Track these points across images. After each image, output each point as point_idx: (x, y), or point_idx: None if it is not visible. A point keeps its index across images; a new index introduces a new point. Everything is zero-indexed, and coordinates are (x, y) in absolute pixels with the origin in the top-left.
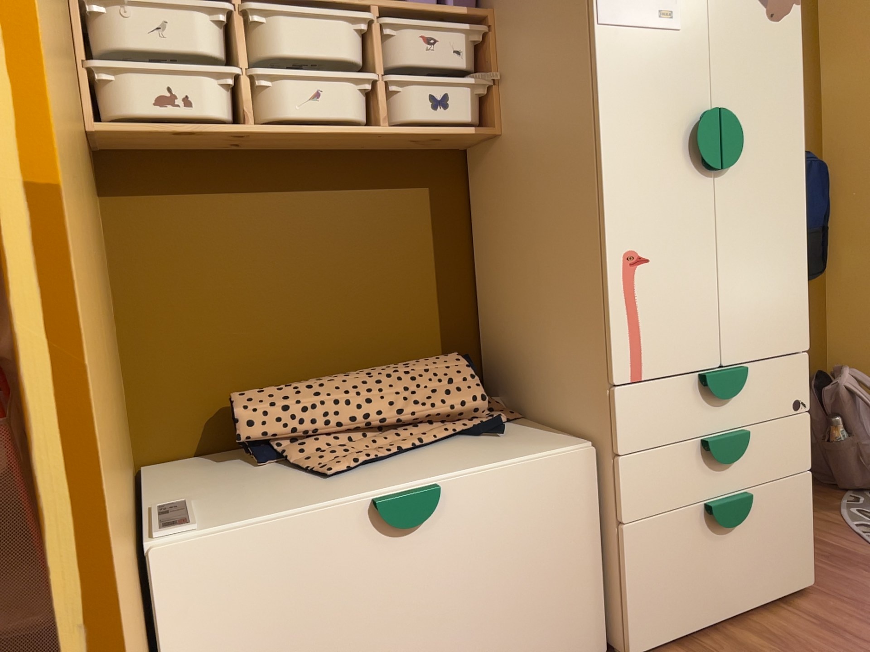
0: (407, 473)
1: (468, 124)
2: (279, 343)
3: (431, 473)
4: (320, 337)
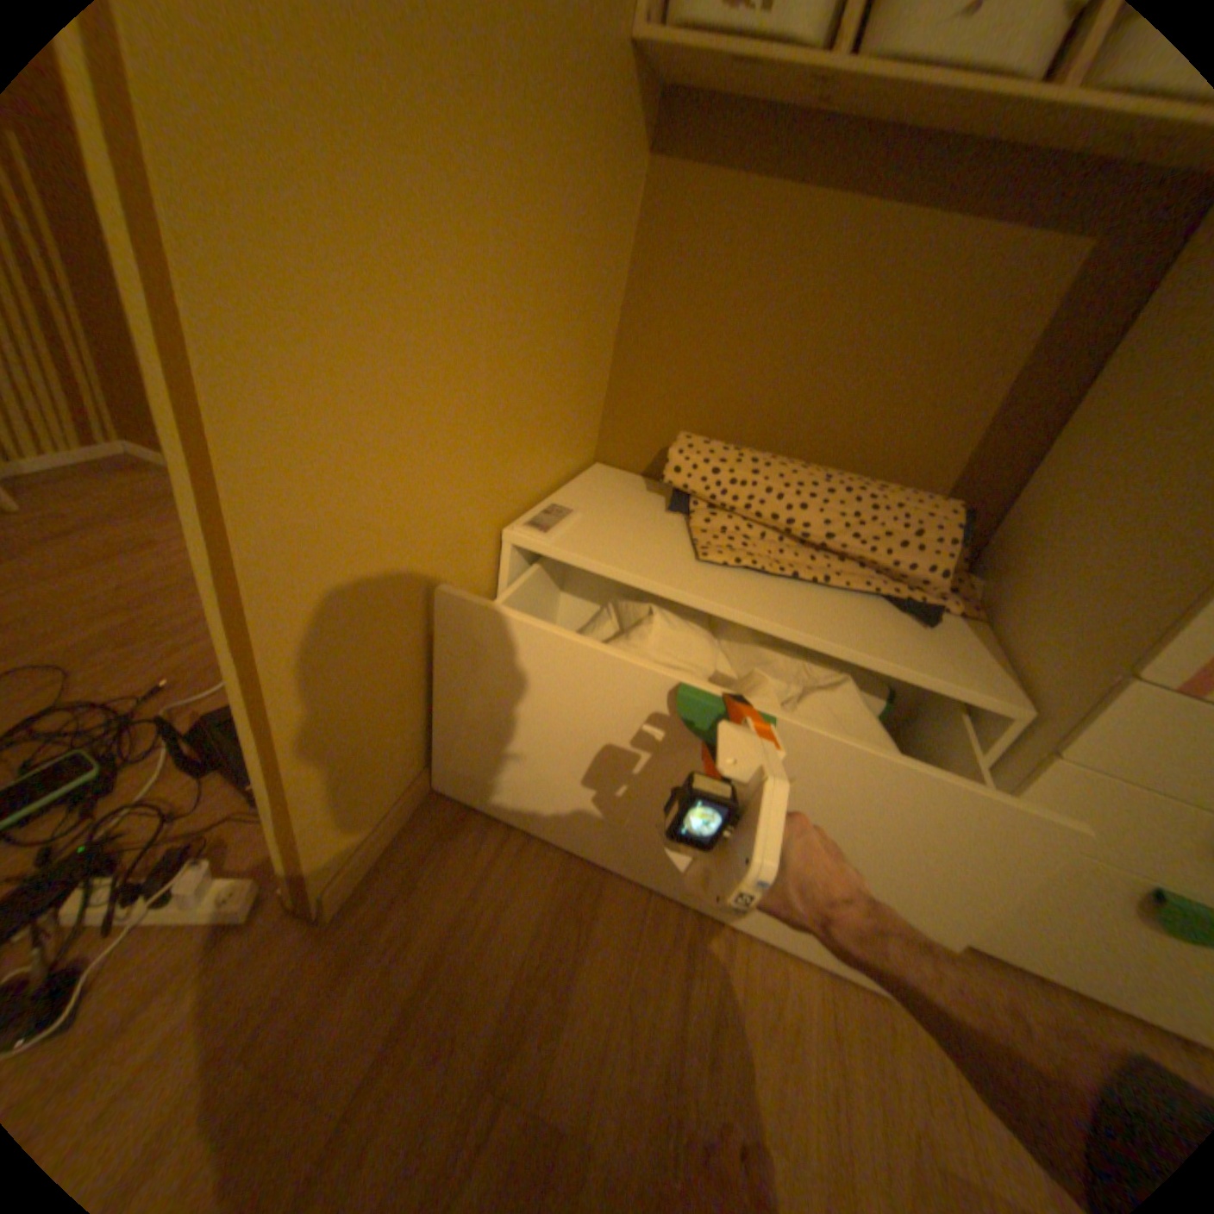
0: (773, 602)
1: None
2: (760, 399)
3: (794, 618)
4: (807, 412)
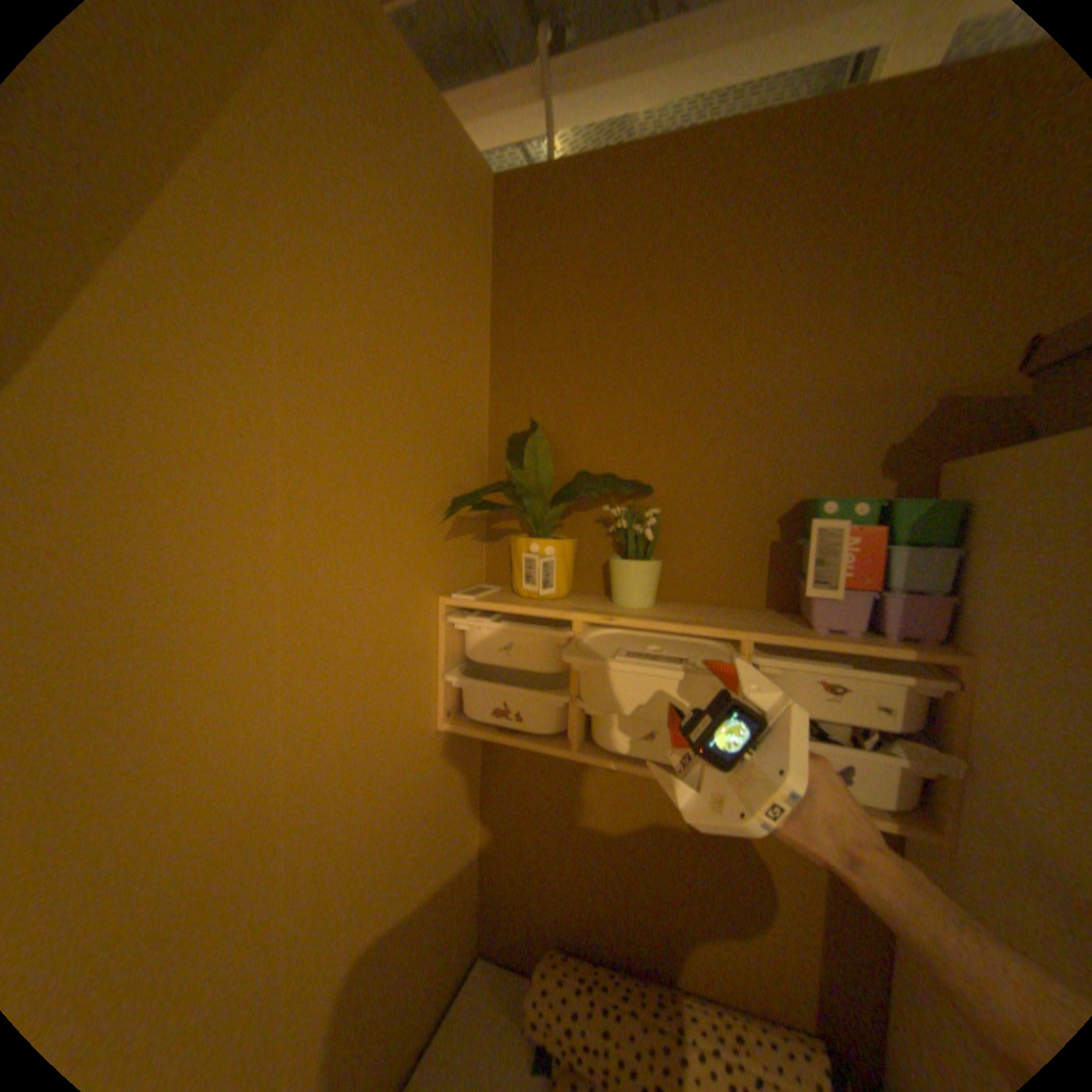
0: None
1: (888, 817)
2: (609, 911)
3: None
4: (654, 926)
